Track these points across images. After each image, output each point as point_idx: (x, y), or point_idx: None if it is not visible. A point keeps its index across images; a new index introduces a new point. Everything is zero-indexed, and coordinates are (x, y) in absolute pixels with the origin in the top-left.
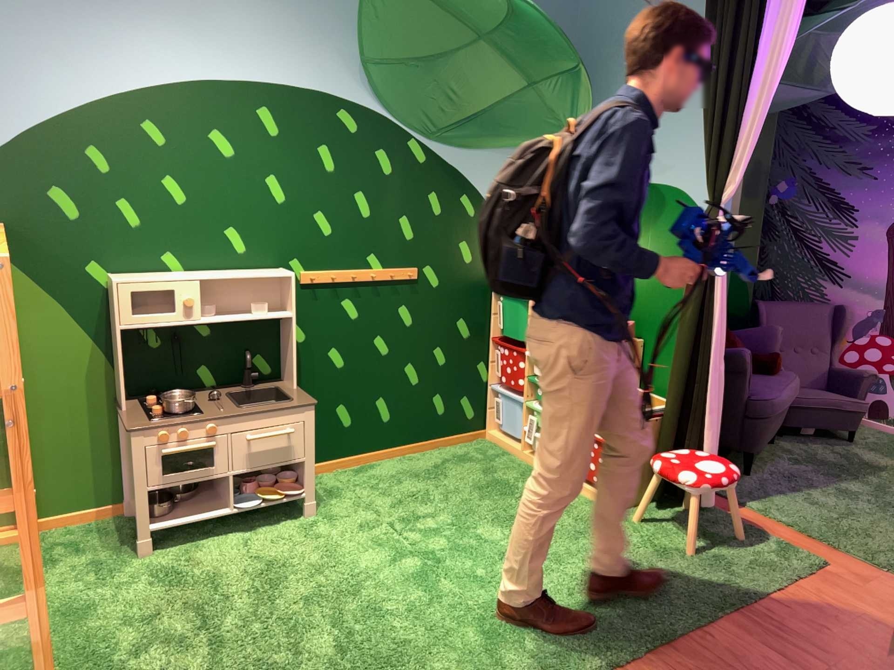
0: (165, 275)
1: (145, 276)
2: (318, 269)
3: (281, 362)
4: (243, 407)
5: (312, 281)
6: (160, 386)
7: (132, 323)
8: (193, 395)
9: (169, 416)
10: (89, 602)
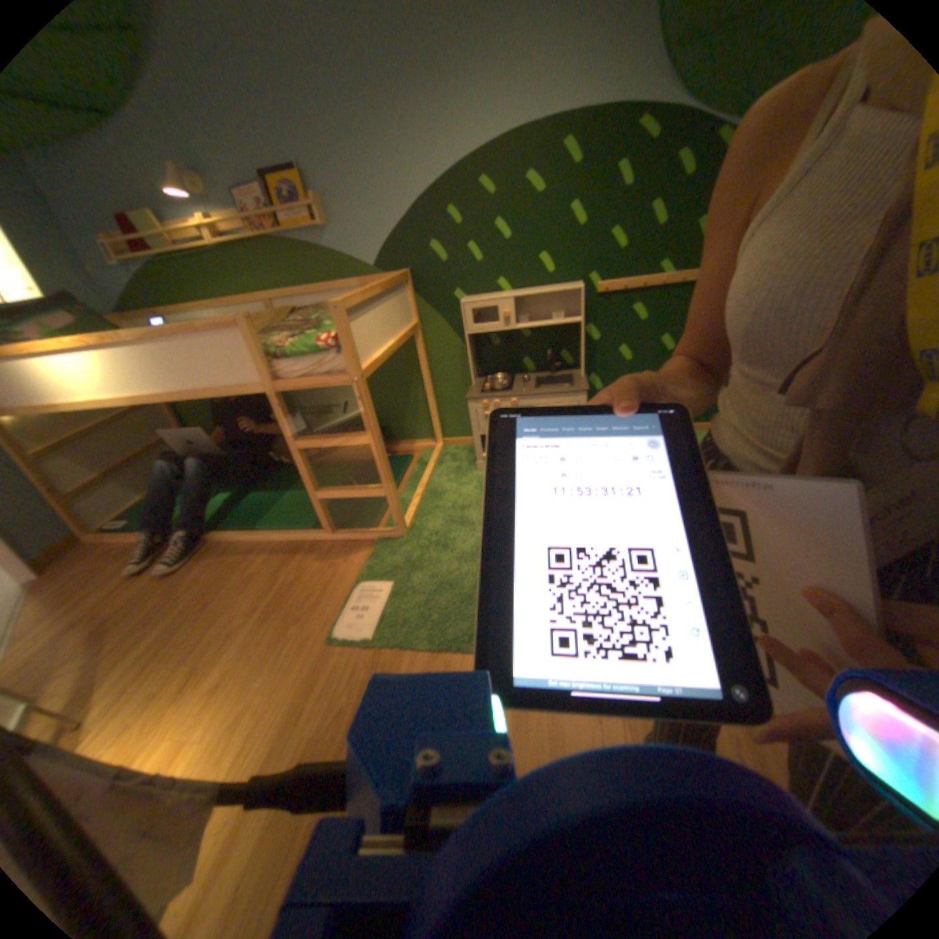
0: (491, 292)
1: (479, 294)
2: (609, 277)
3: (576, 354)
4: (531, 388)
5: (602, 287)
6: (495, 369)
7: (467, 328)
8: (512, 376)
9: (487, 390)
10: (437, 490)
